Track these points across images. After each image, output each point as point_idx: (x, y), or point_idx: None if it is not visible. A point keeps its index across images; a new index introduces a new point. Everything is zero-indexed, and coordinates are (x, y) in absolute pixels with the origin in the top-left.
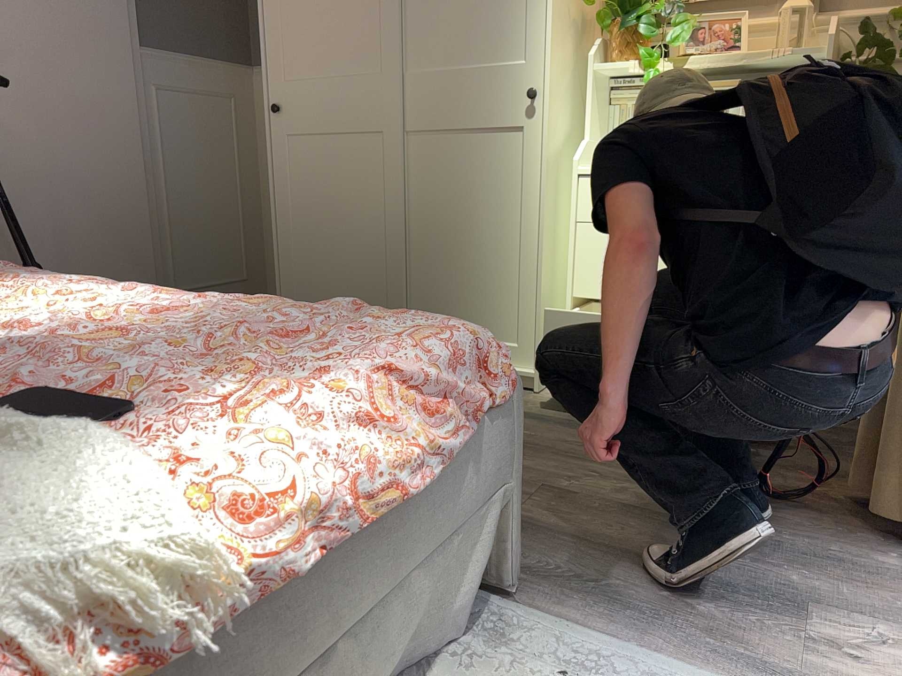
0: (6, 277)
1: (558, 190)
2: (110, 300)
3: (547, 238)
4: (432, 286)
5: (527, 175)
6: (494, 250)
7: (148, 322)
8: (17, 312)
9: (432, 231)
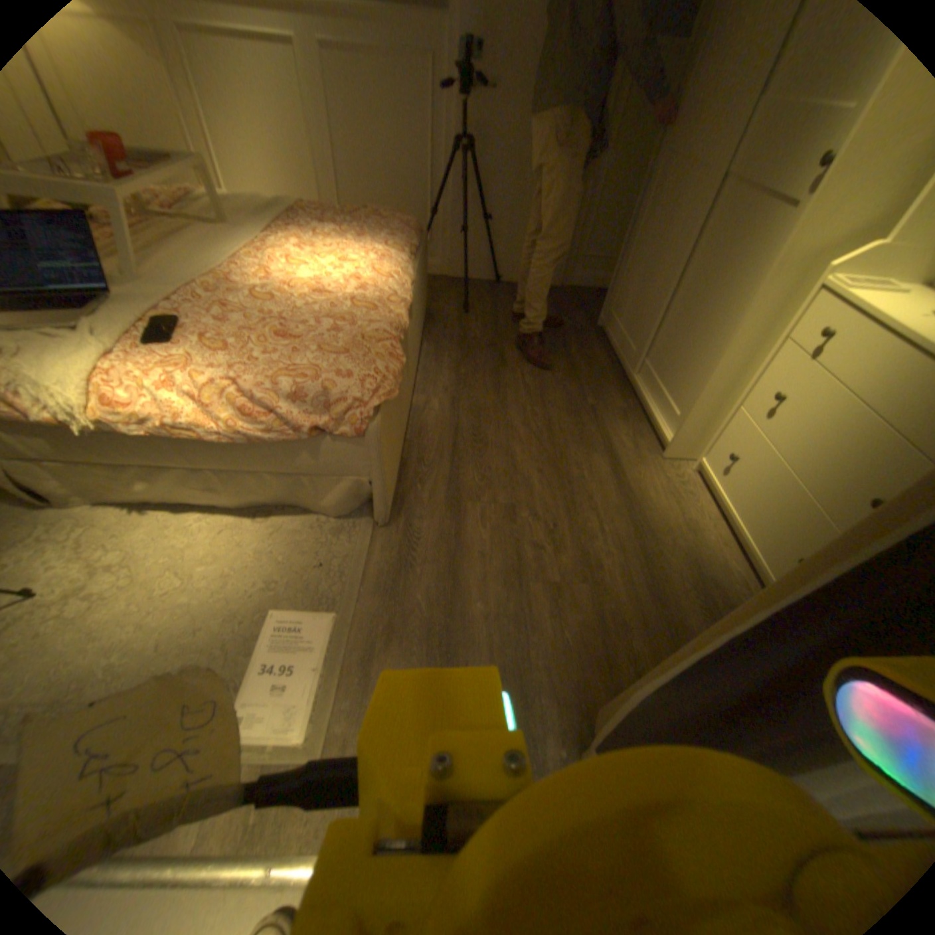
0: (384, 231)
1: (800, 293)
2: (347, 269)
3: (744, 339)
4: (669, 331)
5: (771, 262)
6: (712, 325)
7: (300, 293)
8: (314, 260)
9: (692, 283)
